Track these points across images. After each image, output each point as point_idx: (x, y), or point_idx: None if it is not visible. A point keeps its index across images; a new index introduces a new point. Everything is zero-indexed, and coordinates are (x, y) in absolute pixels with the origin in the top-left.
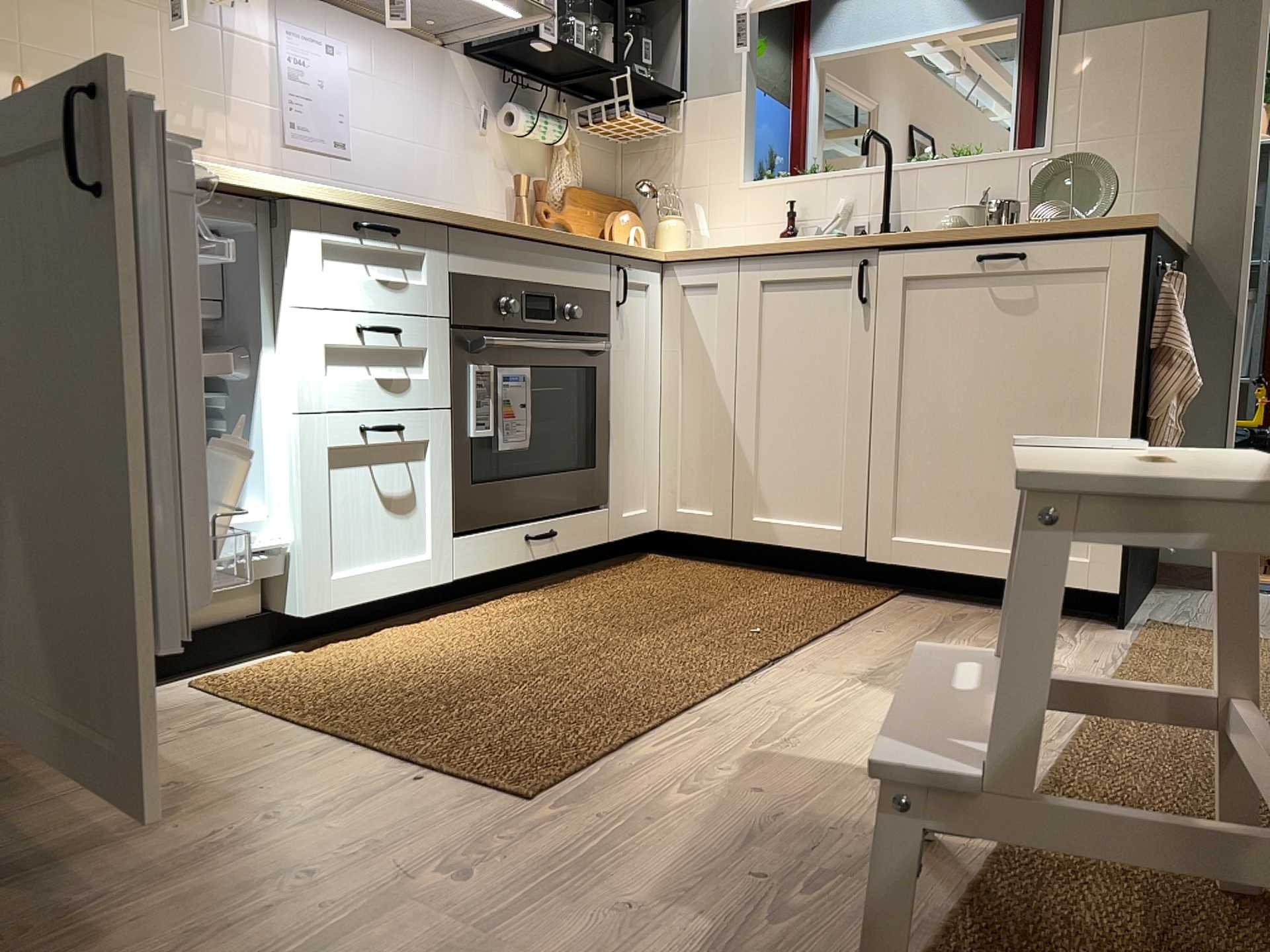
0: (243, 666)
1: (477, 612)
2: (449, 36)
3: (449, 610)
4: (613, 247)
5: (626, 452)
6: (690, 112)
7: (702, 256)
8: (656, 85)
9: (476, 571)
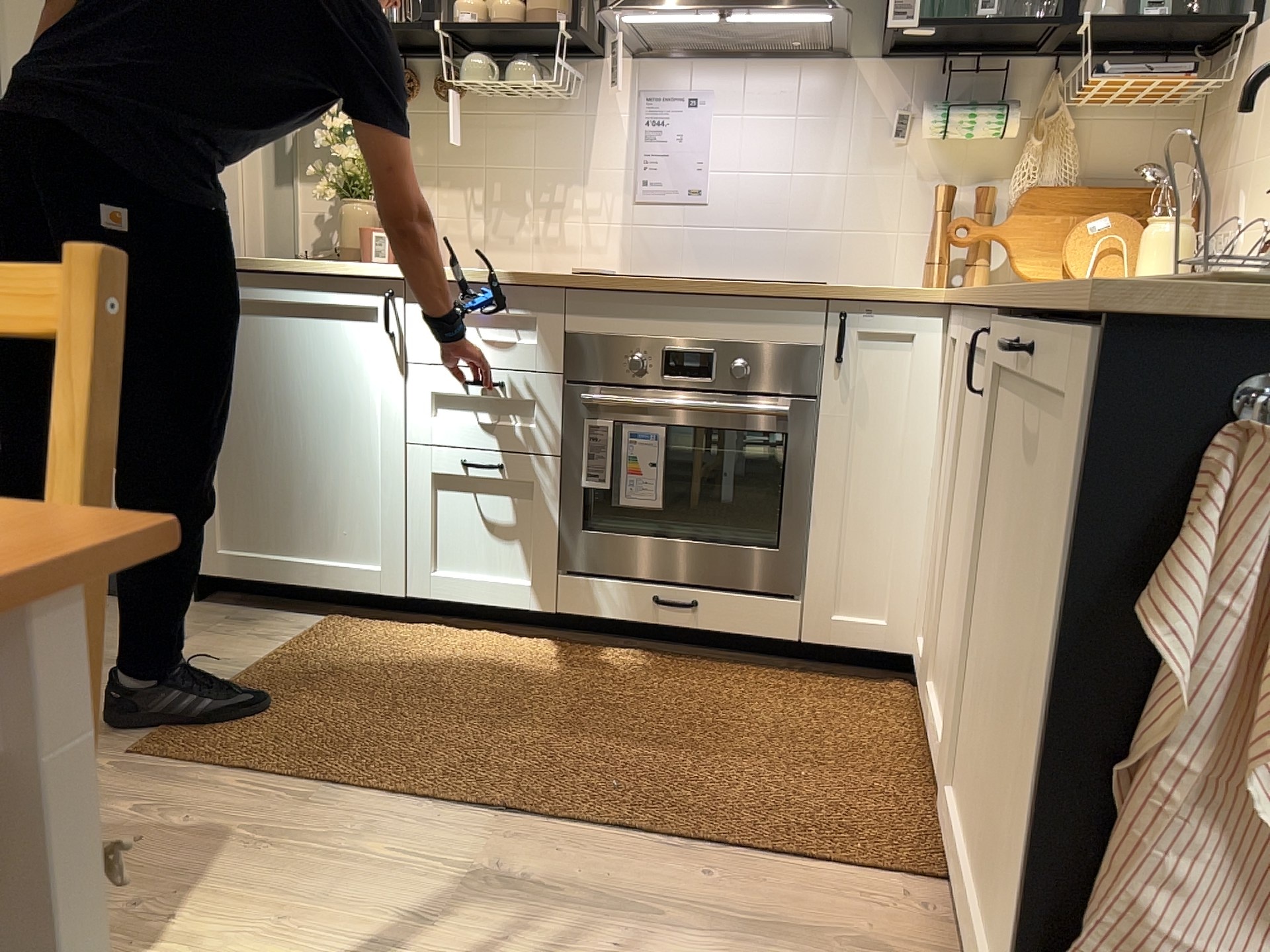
0: (385, 616)
1: (584, 652)
2: (830, 47)
3: (580, 641)
4: (824, 294)
5: (849, 546)
6: (1258, 43)
7: (955, 305)
8: (1163, 22)
9: (586, 614)
